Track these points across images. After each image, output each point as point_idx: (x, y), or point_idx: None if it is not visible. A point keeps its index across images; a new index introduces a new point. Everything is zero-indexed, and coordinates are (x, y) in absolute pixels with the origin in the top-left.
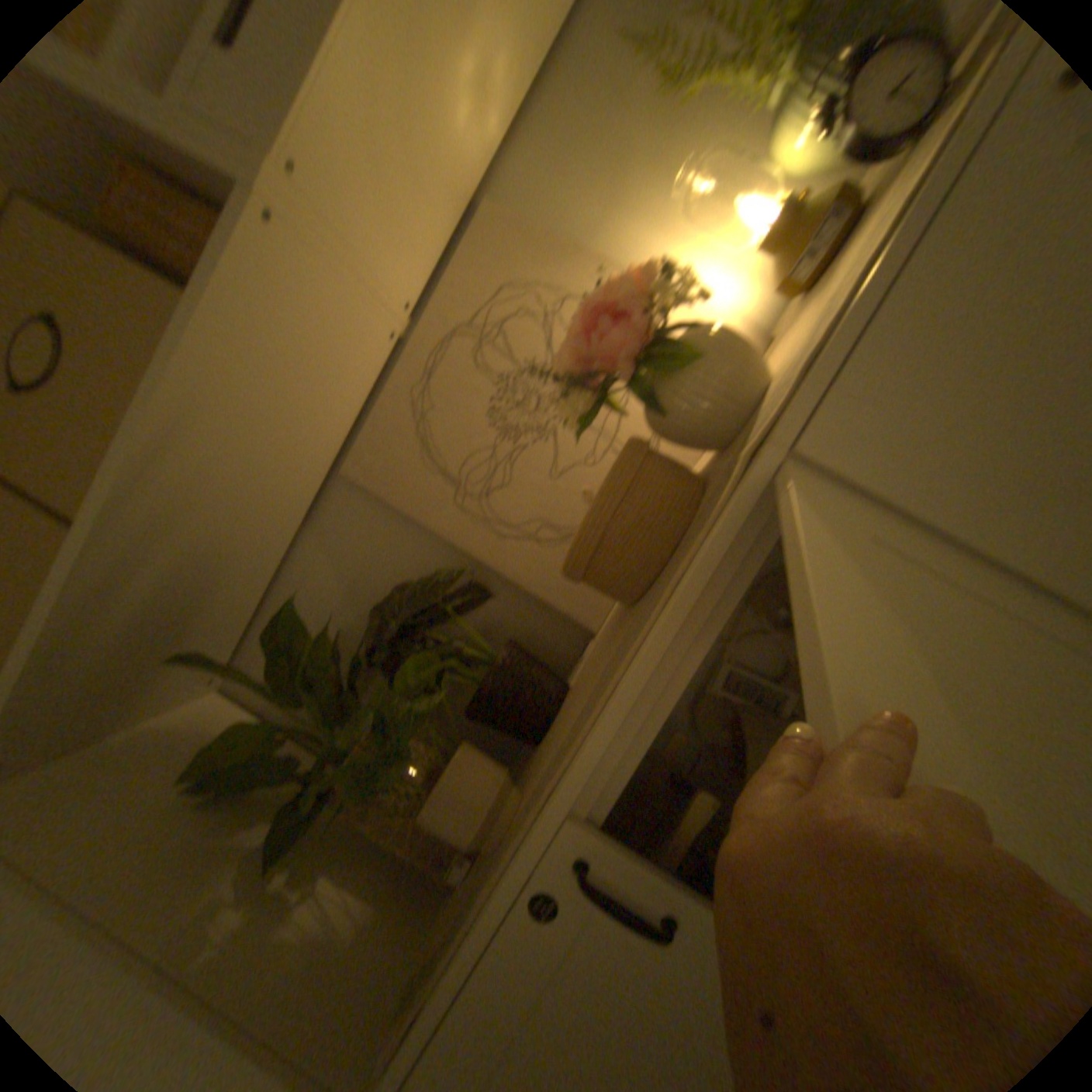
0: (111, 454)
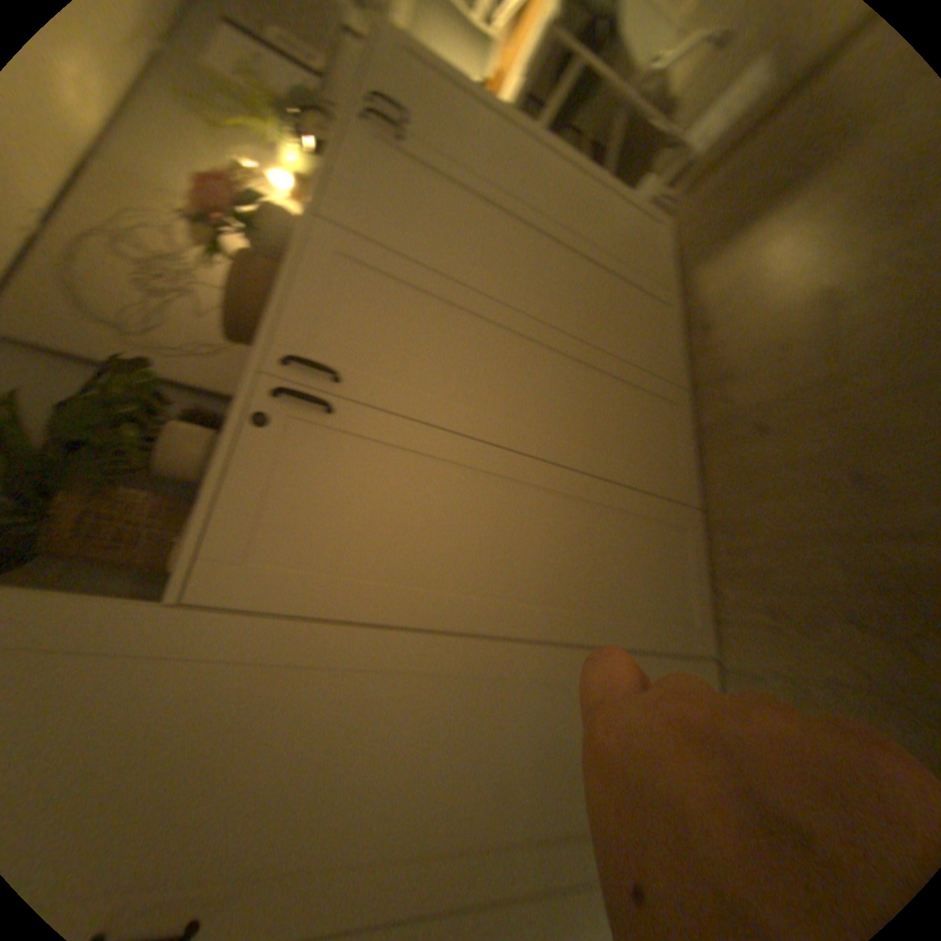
0: None
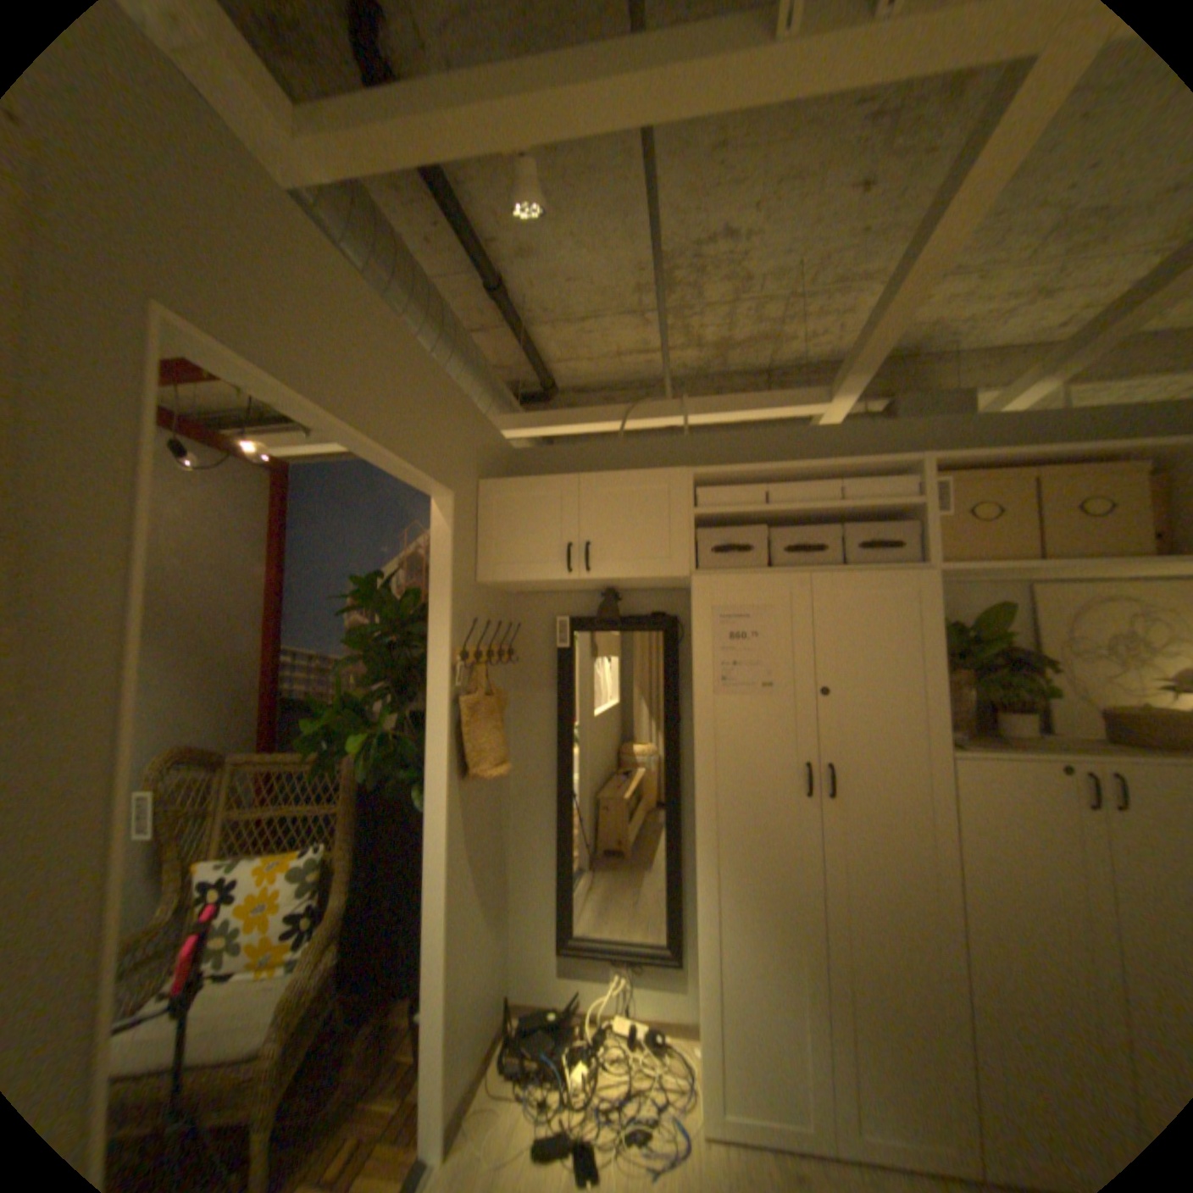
0: (1093, 561)
